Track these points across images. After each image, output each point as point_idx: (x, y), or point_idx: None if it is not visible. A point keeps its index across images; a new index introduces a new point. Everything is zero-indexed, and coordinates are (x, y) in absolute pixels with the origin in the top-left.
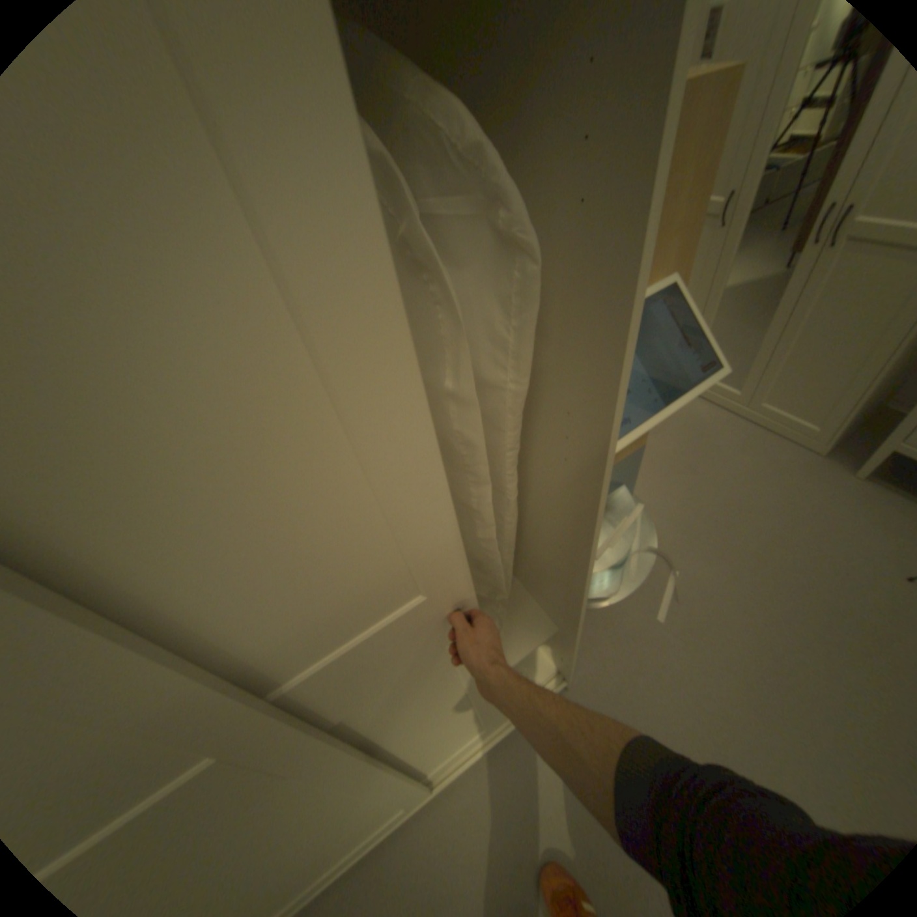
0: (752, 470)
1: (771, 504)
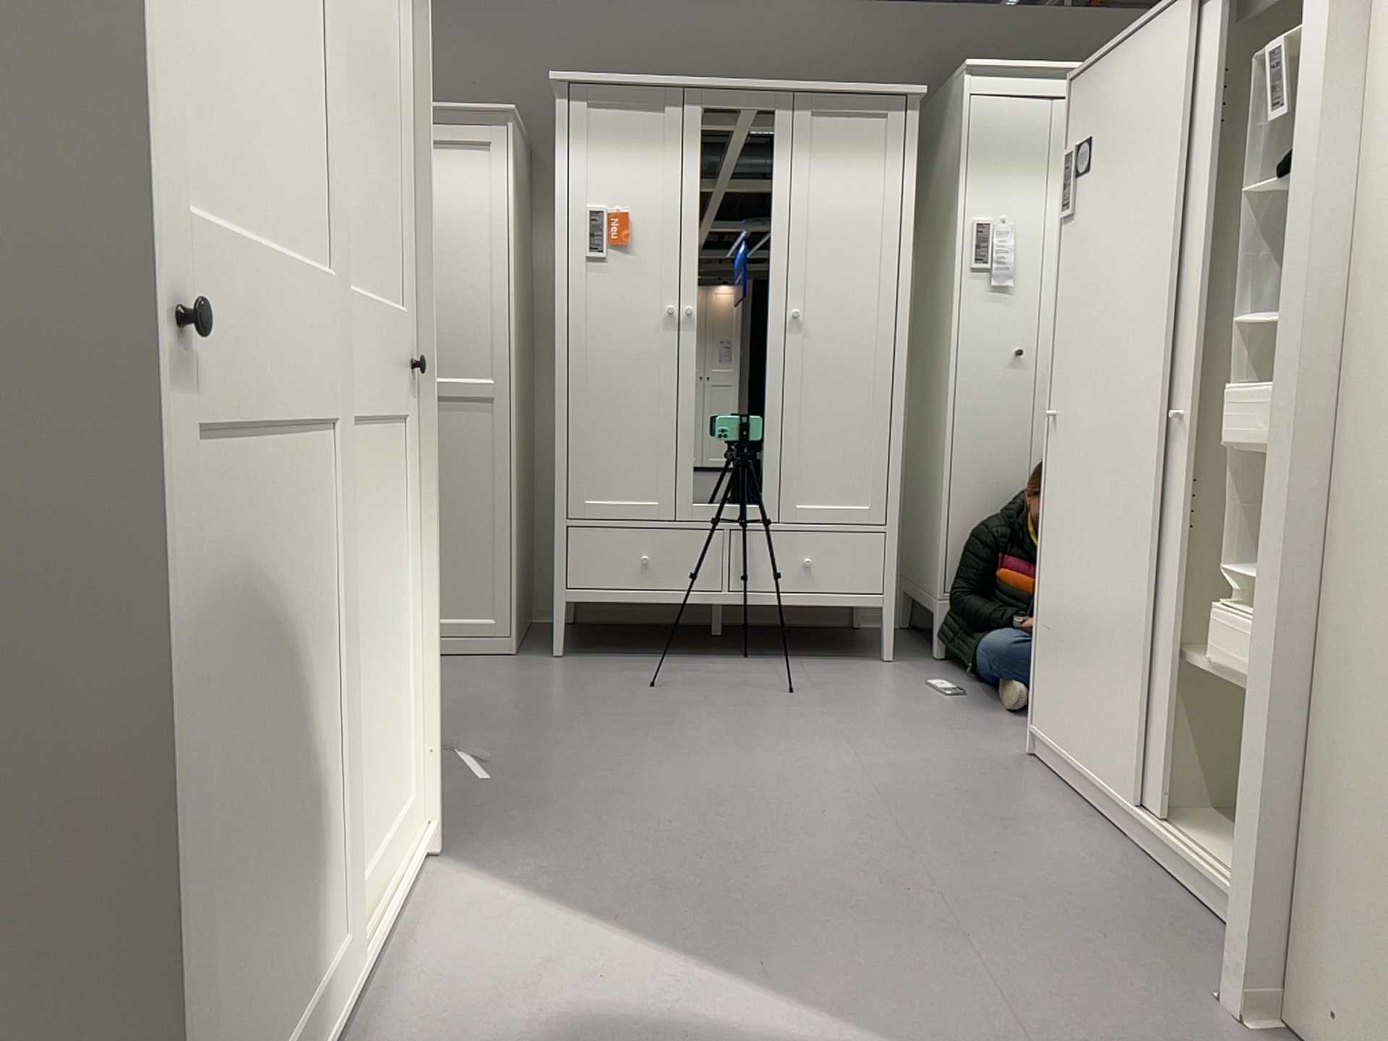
0: (457, 680)
1: (501, 691)
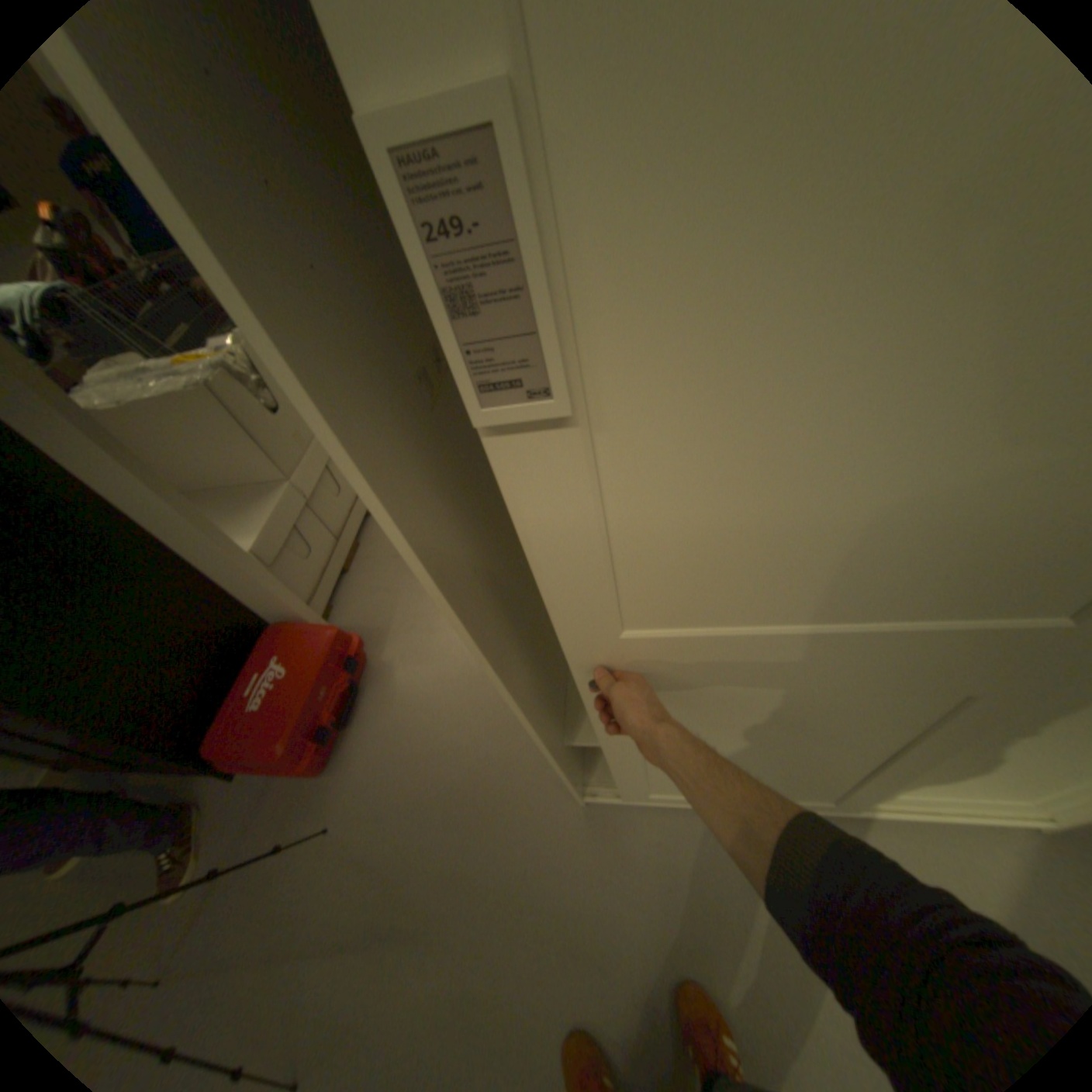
0: None
1: None
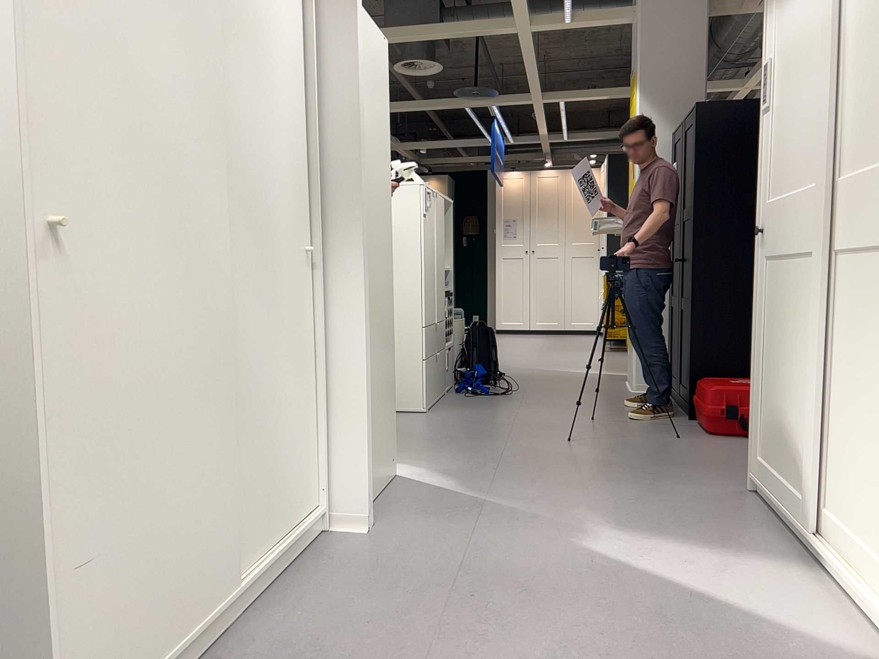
0: None
1: None
